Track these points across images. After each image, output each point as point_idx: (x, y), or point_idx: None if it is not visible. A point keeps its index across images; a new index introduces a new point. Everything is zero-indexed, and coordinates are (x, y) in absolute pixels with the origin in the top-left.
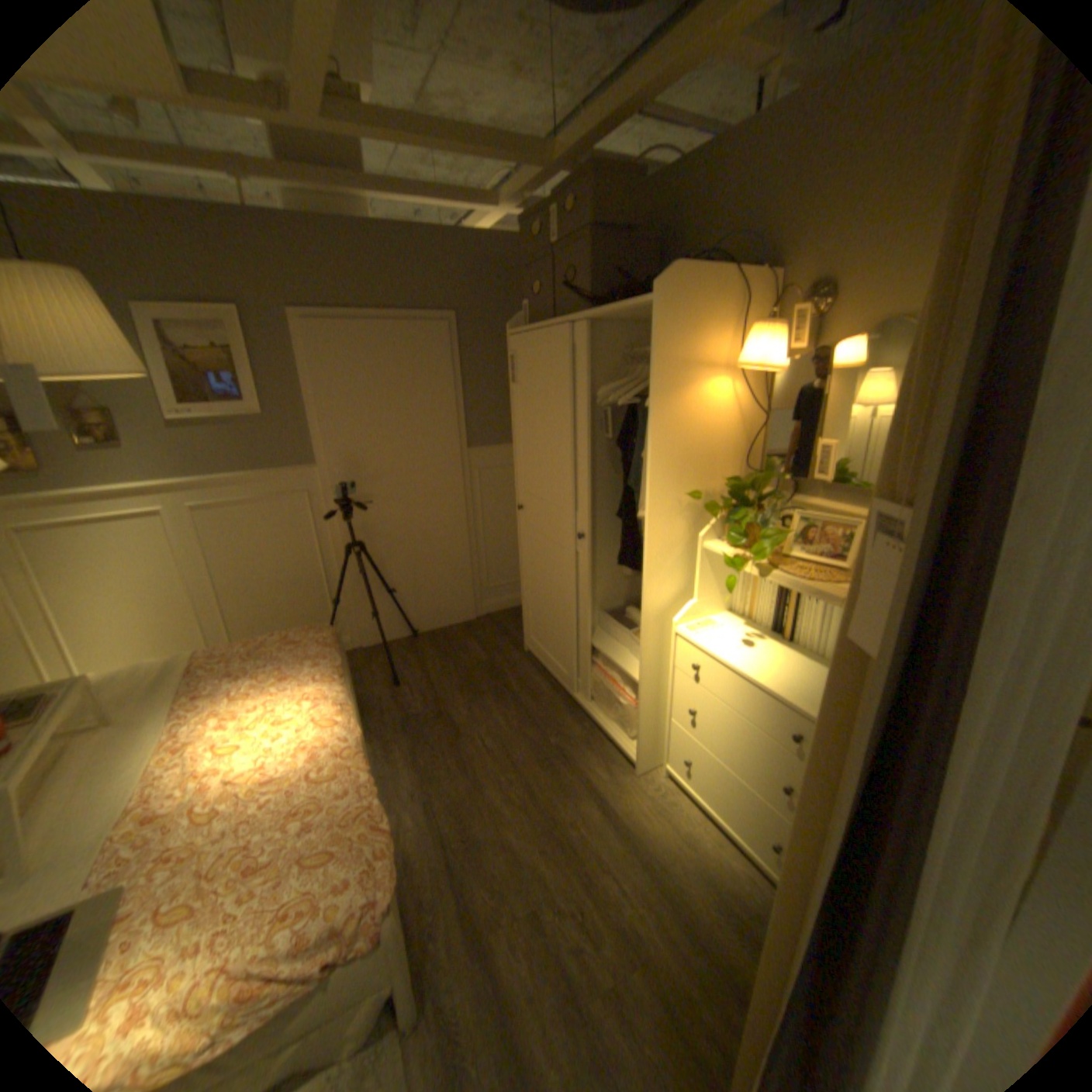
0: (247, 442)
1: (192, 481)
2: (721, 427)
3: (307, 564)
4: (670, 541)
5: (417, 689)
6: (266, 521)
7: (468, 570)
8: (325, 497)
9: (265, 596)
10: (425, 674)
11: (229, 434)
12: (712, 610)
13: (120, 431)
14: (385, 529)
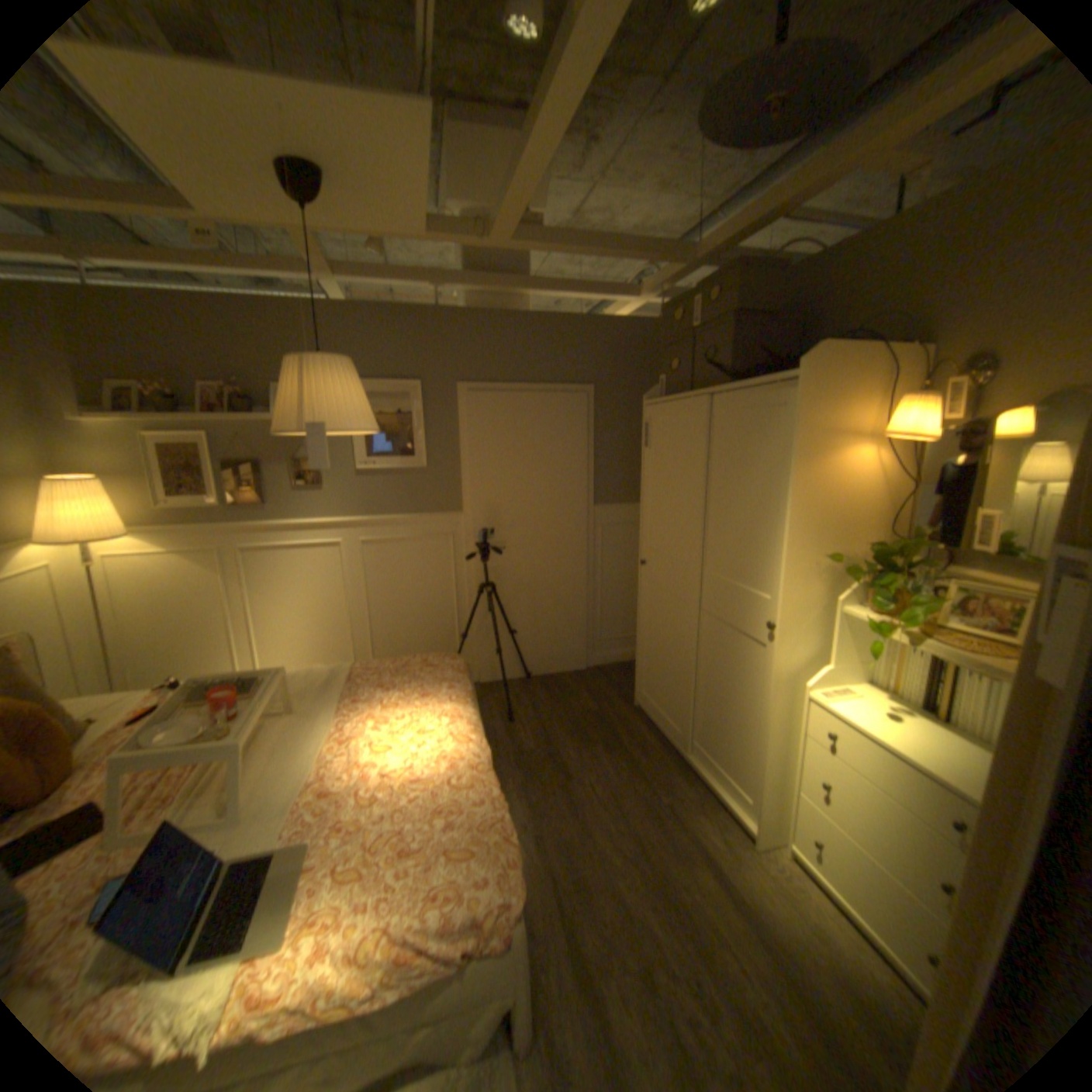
0: (412, 491)
1: (367, 521)
2: (865, 493)
3: (443, 600)
4: (806, 603)
5: (530, 729)
6: (417, 559)
7: (583, 621)
8: (466, 542)
9: (406, 624)
10: (536, 716)
11: (400, 484)
12: (850, 681)
13: (323, 478)
14: (512, 575)
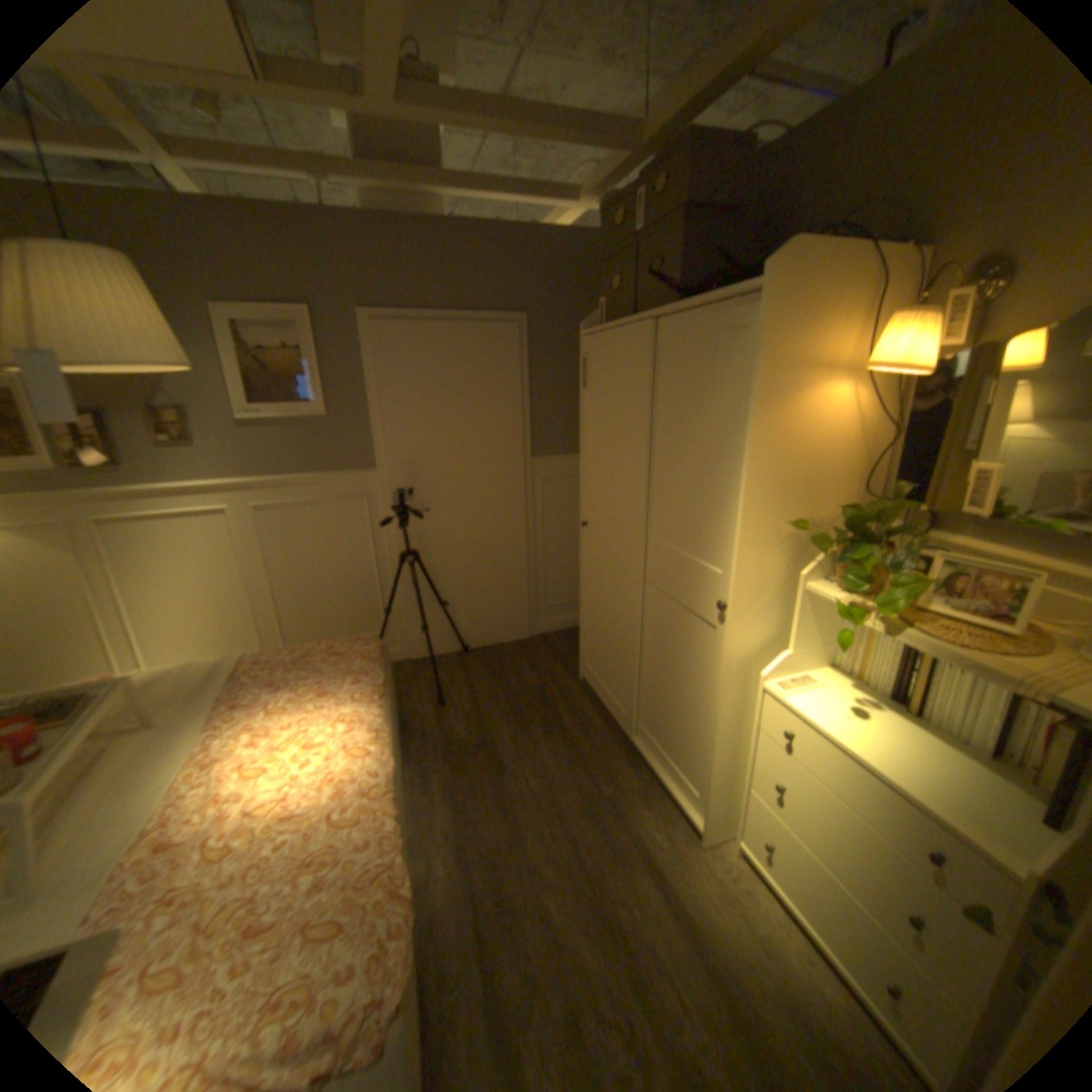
0: (309, 444)
1: (255, 482)
2: (837, 443)
3: (360, 570)
4: (763, 579)
5: (462, 712)
6: (323, 525)
7: (523, 587)
8: (382, 503)
9: (317, 600)
10: (470, 696)
11: (293, 435)
12: (810, 665)
13: (191, 430)
14: (440, 539)
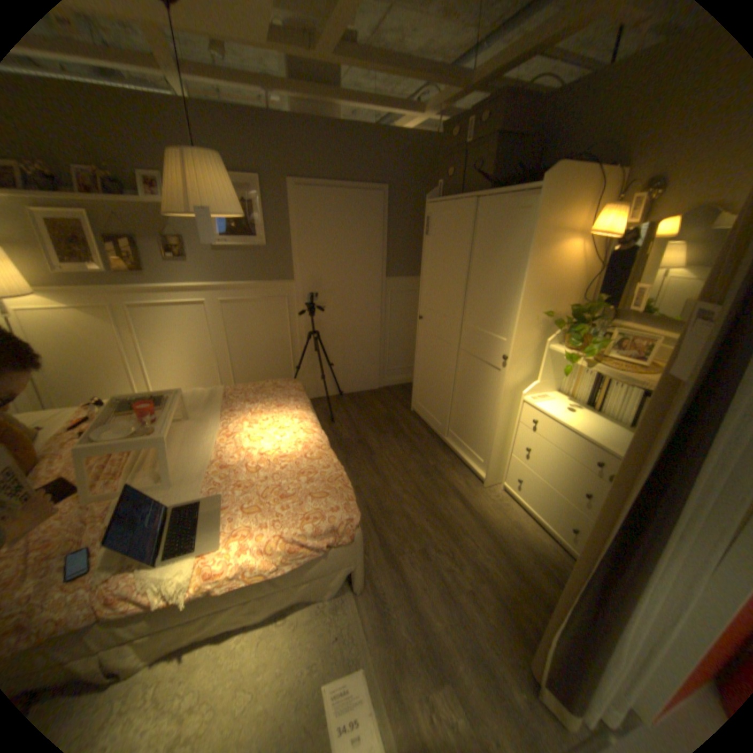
0: (255, 263)
1: (223, 285)
2: (571, 272)
3: (282, 343)
4: (528, 343)
5: (345, 425)
6: (261, 314)
7: (377, 357)
8: (297, 302)
9: (256, 360)
10: (348, 418)
11: (246, 257)
12: (547, 389)
13: (186, 251)
14: (330, 326)
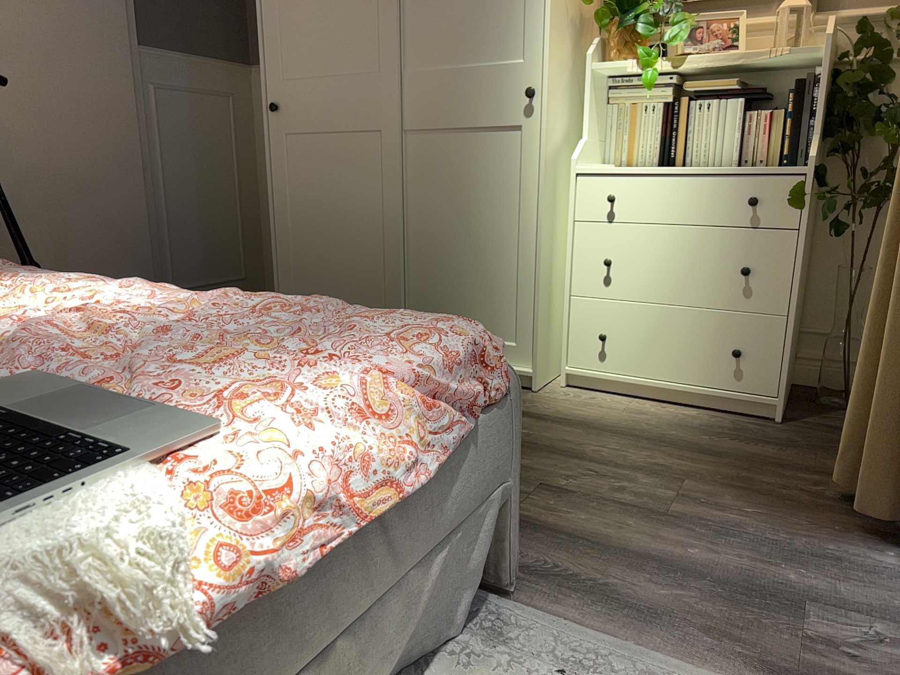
0: None
1: None
2: None
3: None
4: (561, 60)
5: None
6: None
7: (149, 253)
8: None
9: None
10: None
11: None
12: (594, 159)
13: None
14: (10, 157)
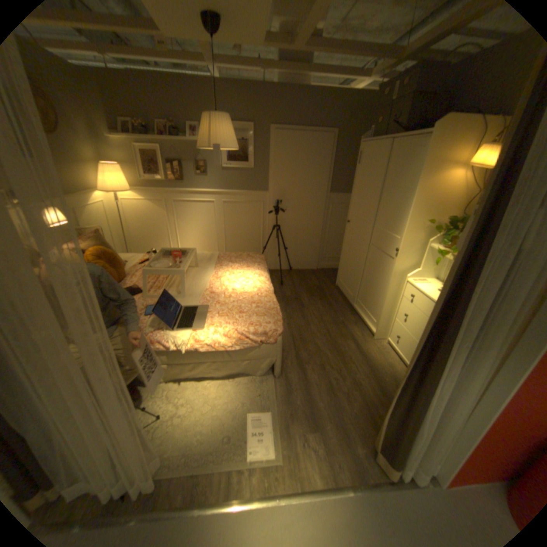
0: (246, 179)
1: (225, 192)
2: (454, 192)
3: (256, 231)
4: (415, 241)
5: (289, 288)
6: (246, 211)
7: (317, 247)
8: (268, 205)
9: (240, 240)
10: (292, 284)
11: (240, 175)
12: (427, 276)
13: (207, 170)
14: (288, 222)
